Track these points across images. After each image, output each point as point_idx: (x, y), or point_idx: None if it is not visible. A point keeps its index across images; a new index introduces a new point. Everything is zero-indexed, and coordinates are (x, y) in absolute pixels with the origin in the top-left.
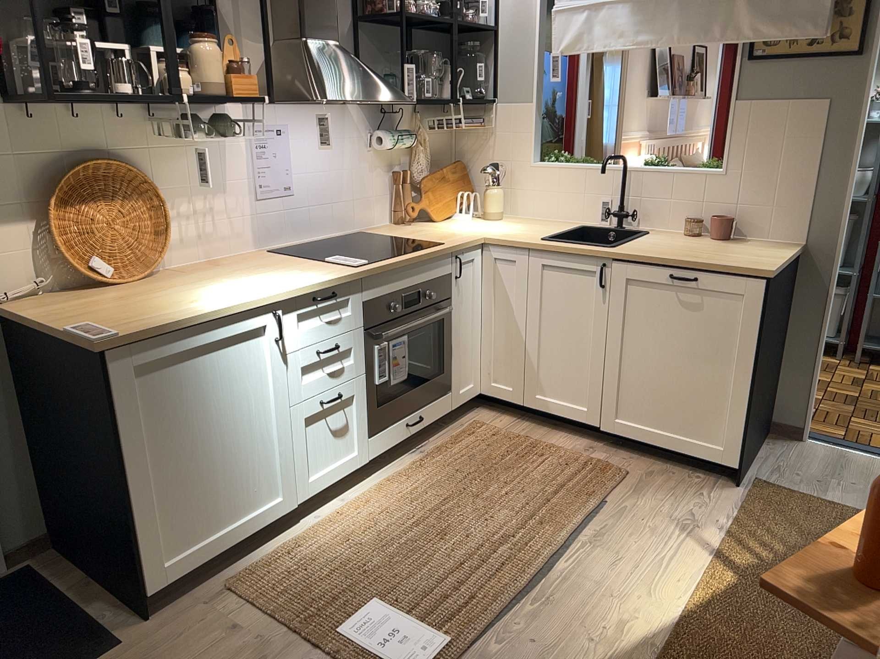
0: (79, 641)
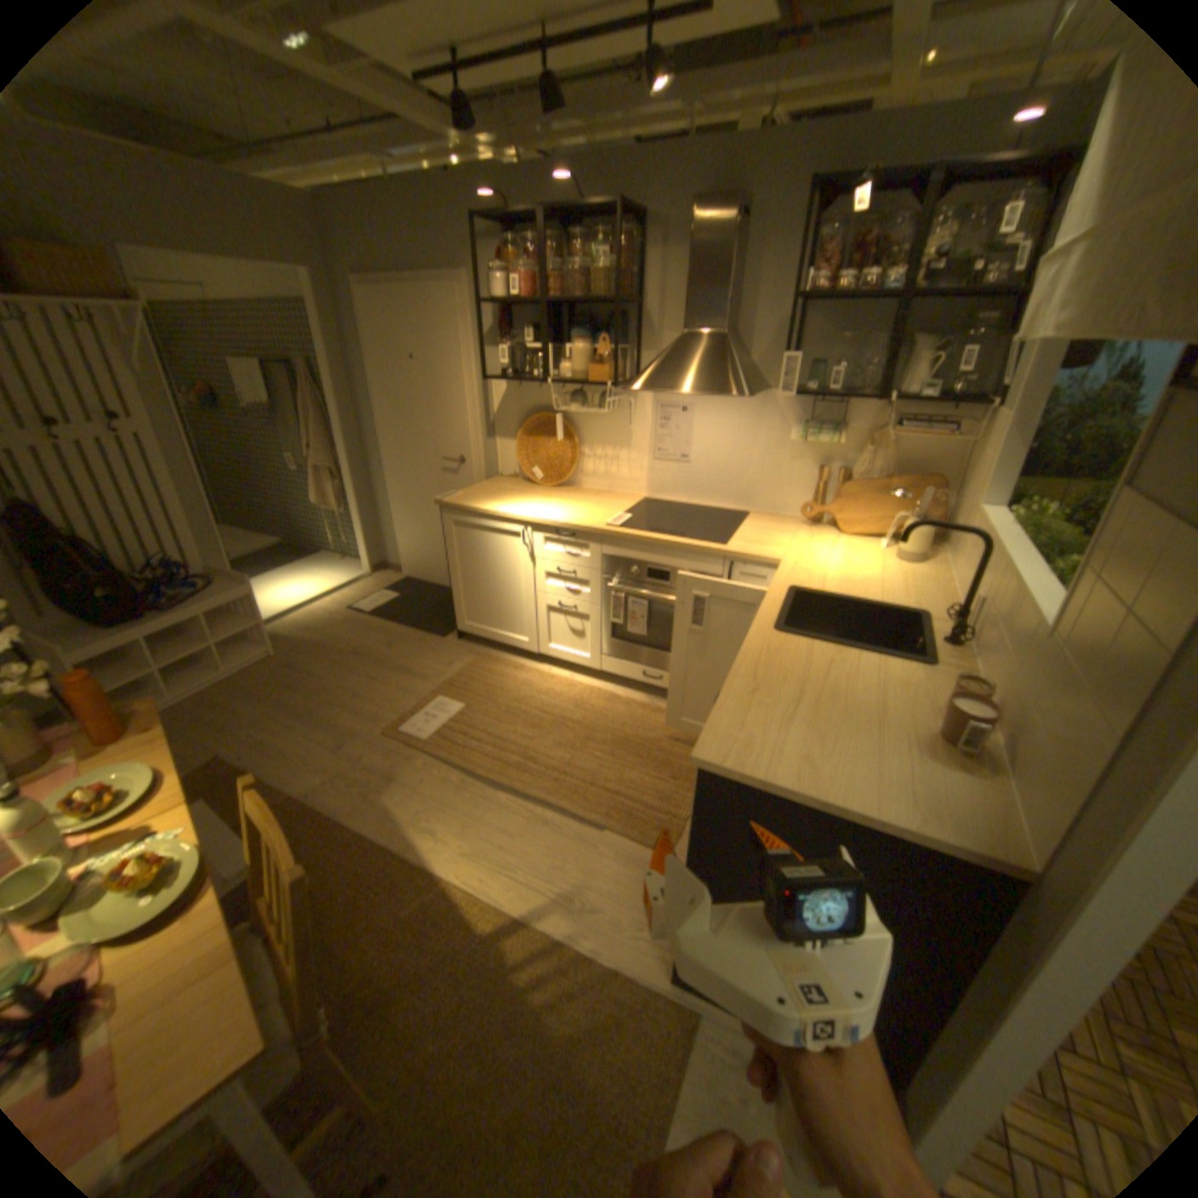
0: (446, 627)
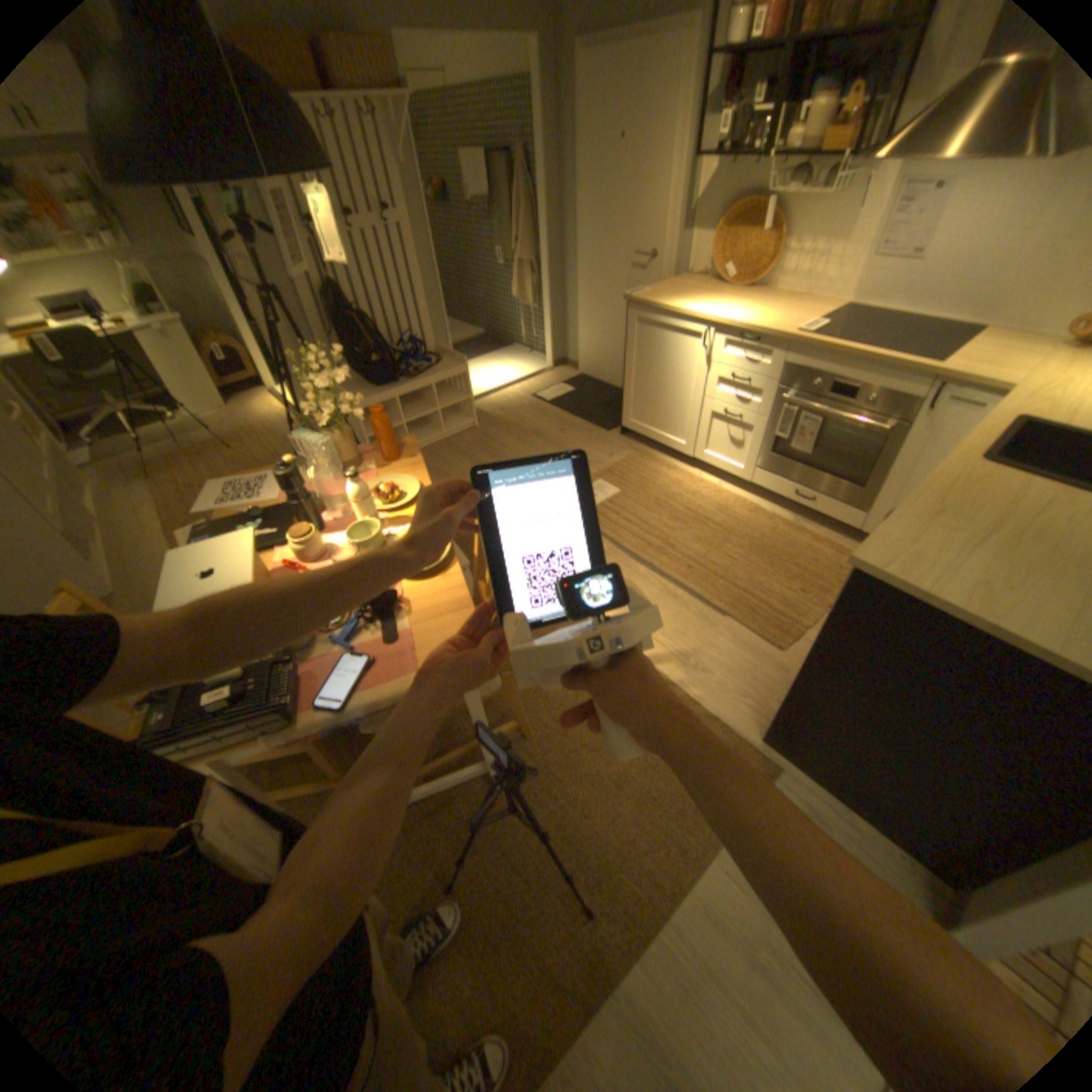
0: (610, 423)
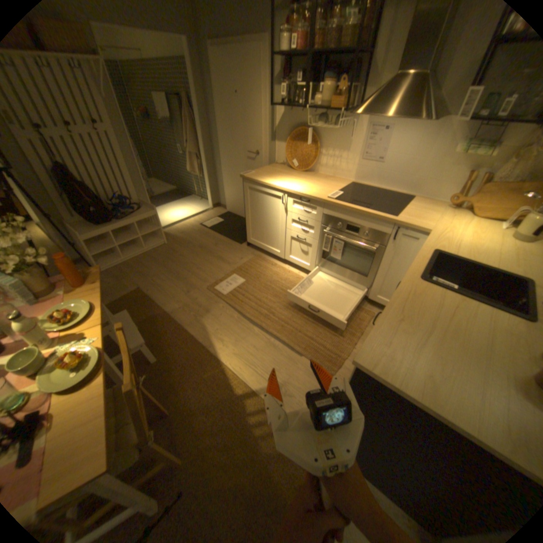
0: (242, 239)
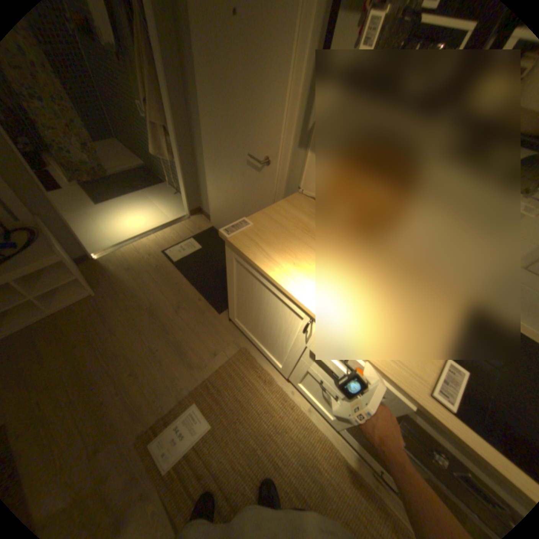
0: (224, 301)
